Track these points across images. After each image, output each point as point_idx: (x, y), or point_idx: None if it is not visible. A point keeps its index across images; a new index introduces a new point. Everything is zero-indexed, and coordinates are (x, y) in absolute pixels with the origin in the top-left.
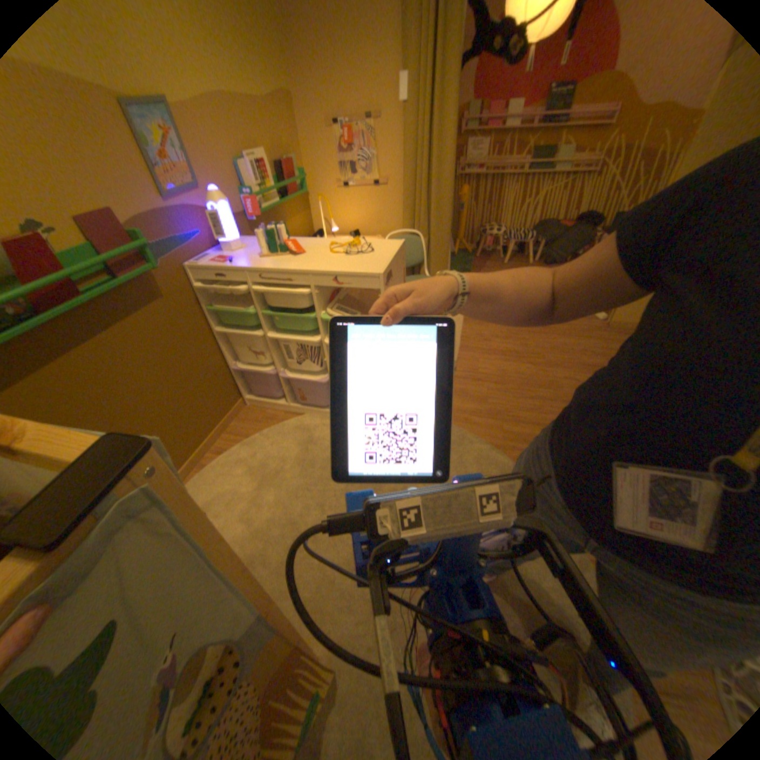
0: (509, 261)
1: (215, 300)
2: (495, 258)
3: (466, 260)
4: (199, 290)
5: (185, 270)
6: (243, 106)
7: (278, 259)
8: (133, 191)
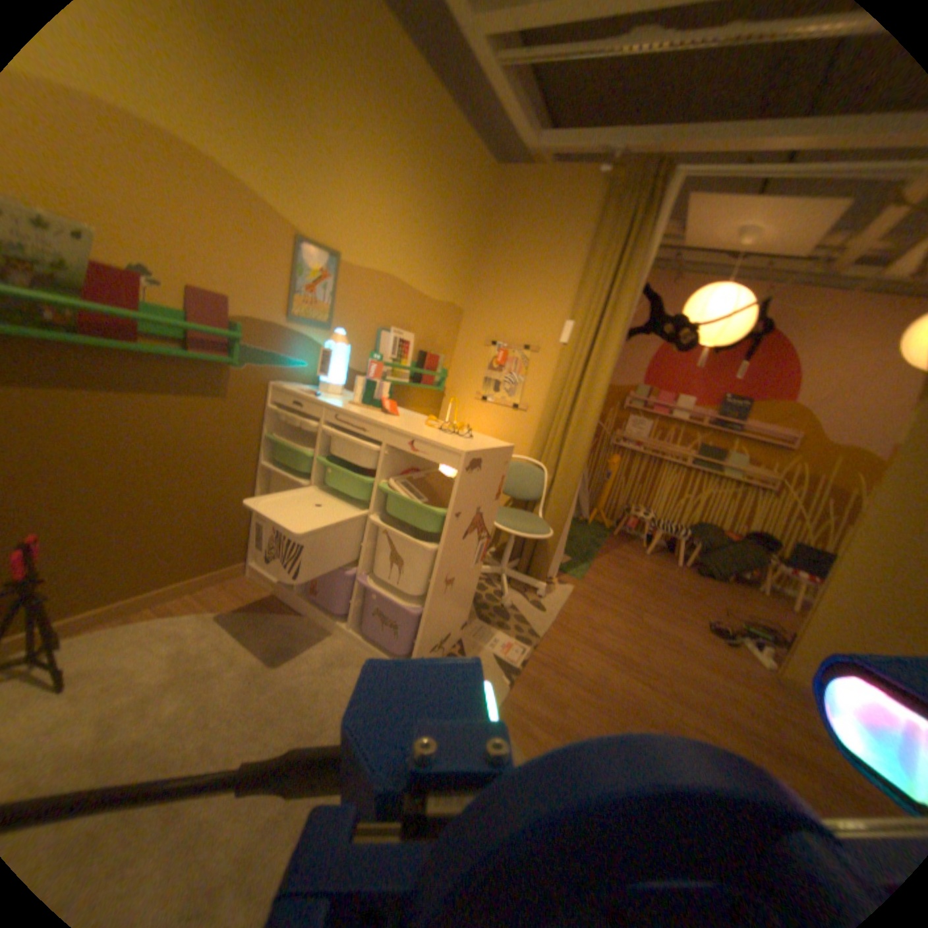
0: (653, 555)
1: (282, 435)
2: (636, 546)
3: (600, 534)
4: (271, 416)
5: (268, 391)
6: (411, 299)
7: (365, 412)
8: (262, 302)
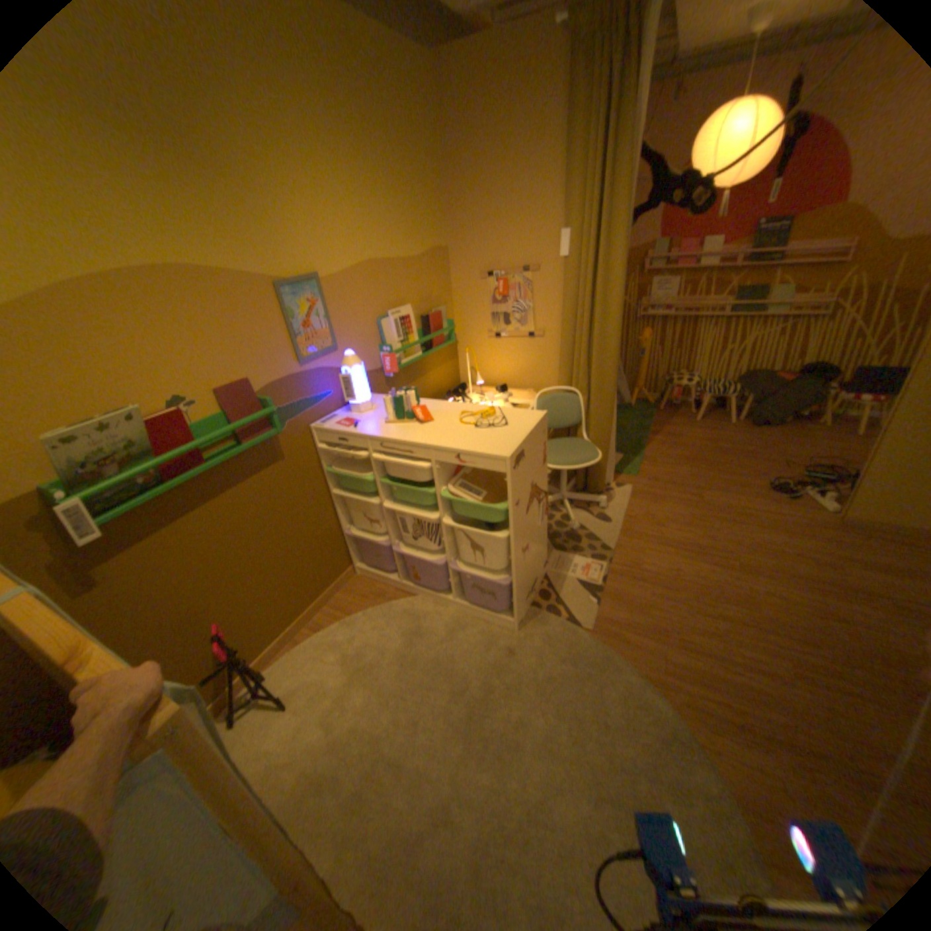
0: (704, 418)
1: (337, 460)
2: (685, 413)
3: (646, 414)
4: (322, 450)
5: (311, 431)
6: (394, 269)
7: (403, 427)
8: (273, 361)
